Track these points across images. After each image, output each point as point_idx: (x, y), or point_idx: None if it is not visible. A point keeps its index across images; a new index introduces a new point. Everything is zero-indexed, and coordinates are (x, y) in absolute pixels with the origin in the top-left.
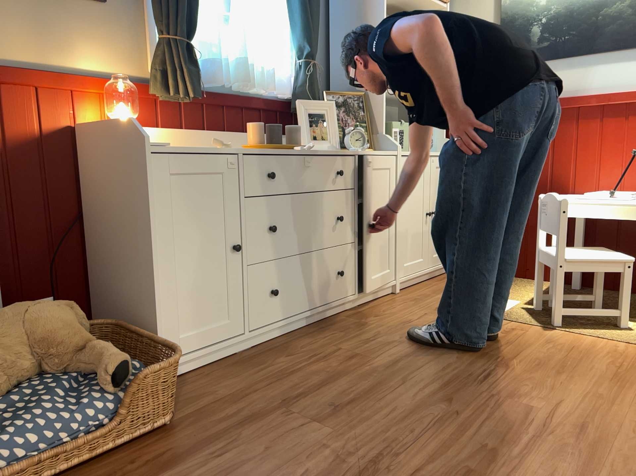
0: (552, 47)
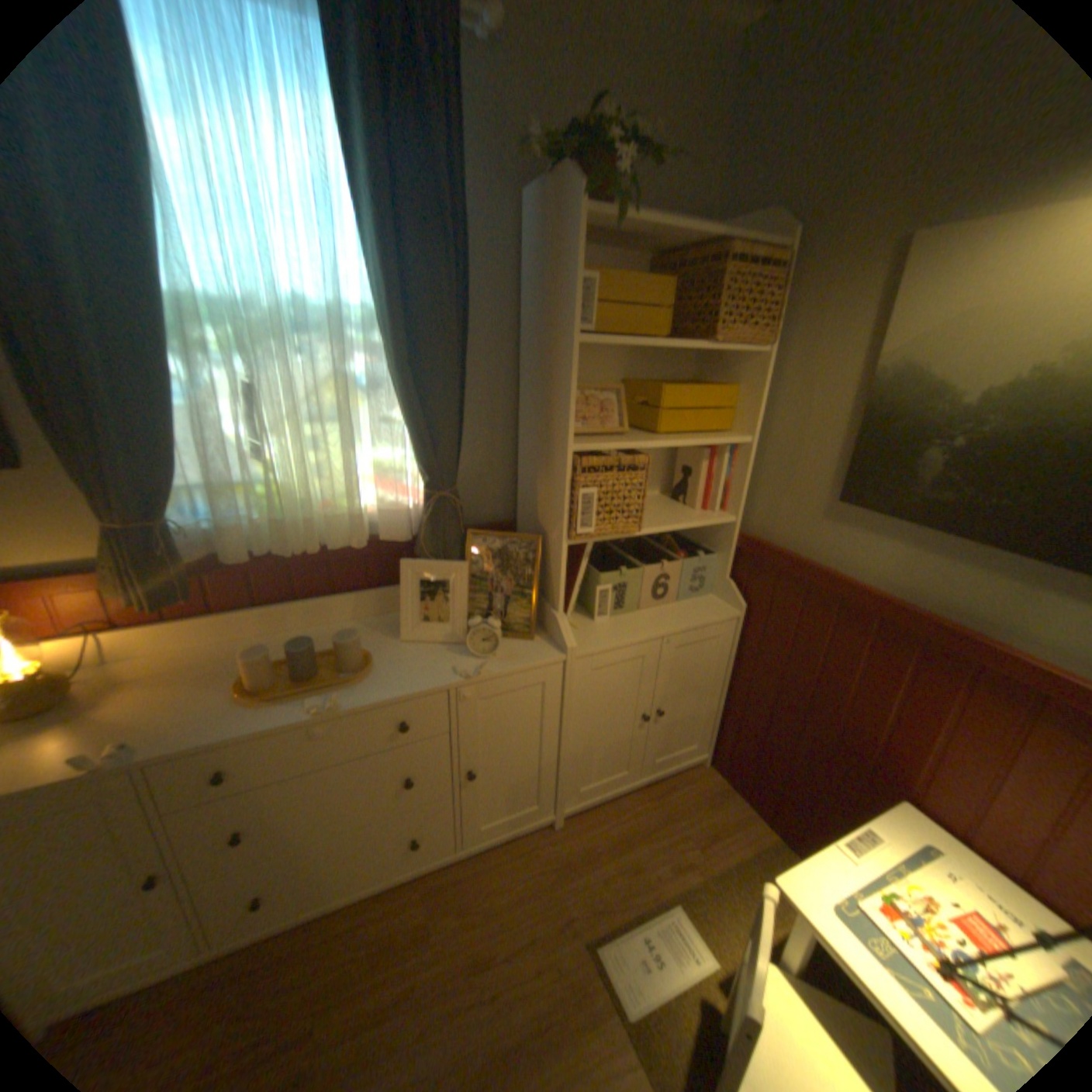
0: (967, 510)
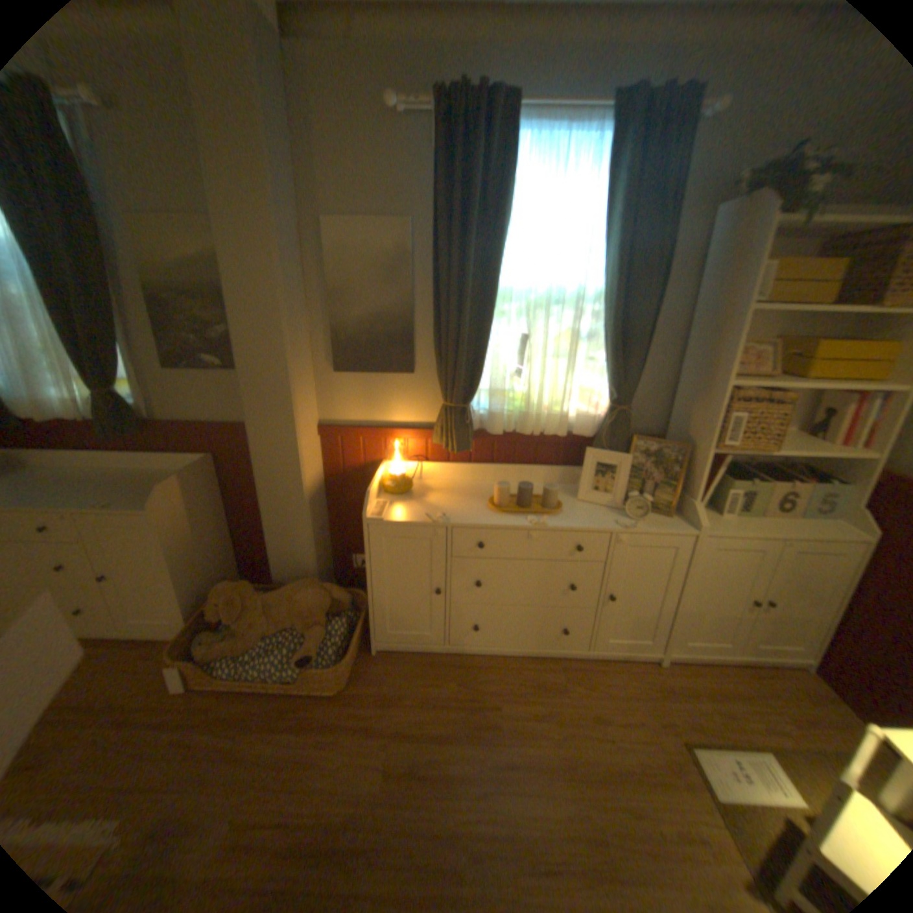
0: None
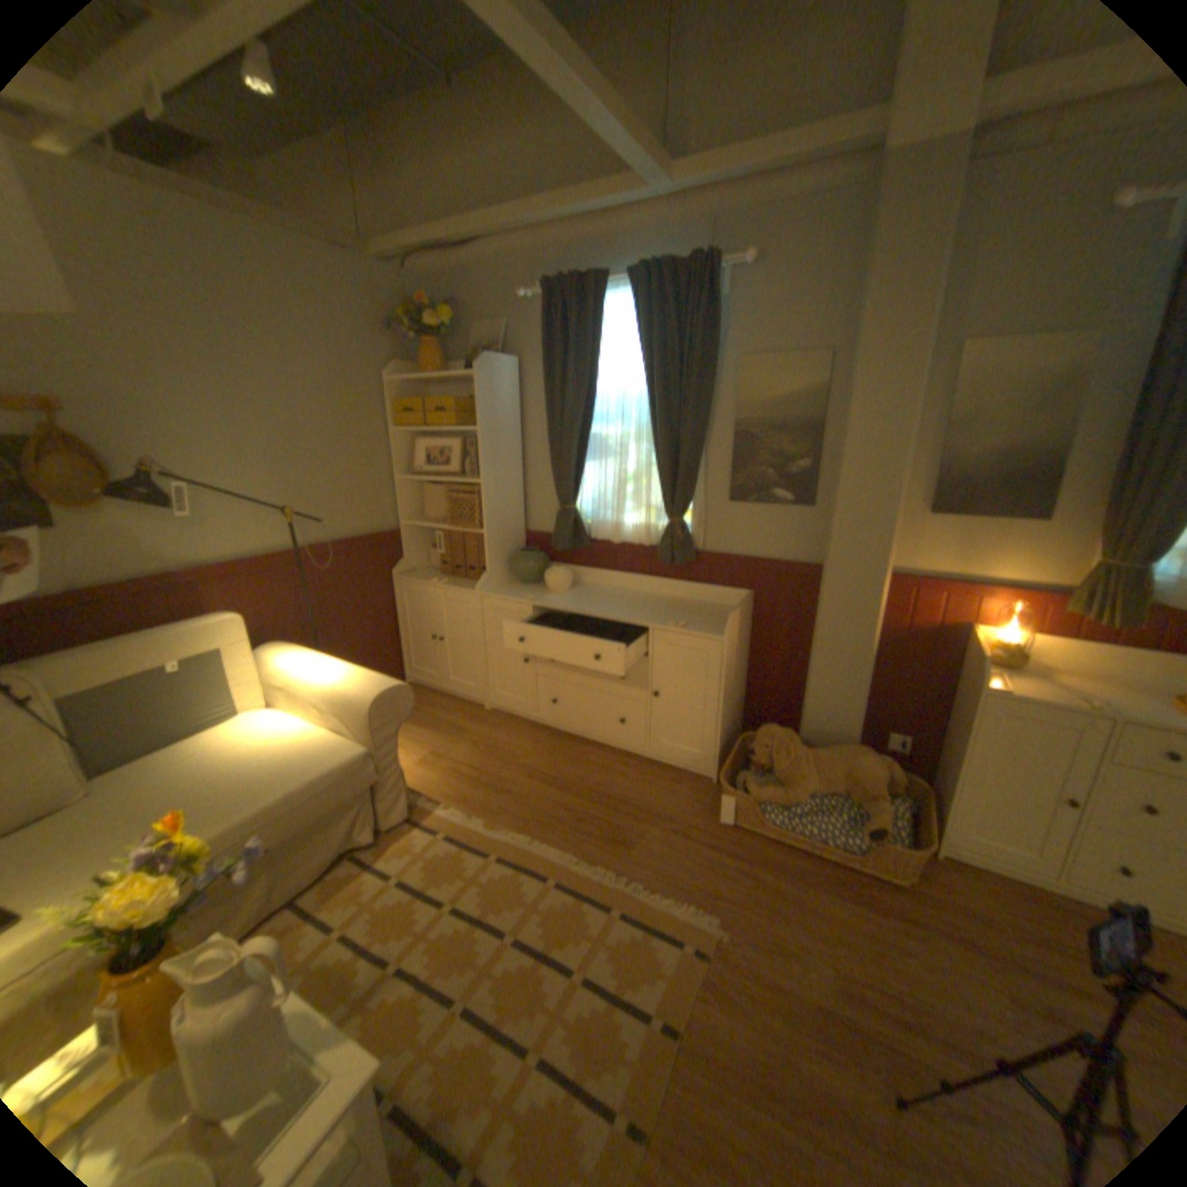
0: None
